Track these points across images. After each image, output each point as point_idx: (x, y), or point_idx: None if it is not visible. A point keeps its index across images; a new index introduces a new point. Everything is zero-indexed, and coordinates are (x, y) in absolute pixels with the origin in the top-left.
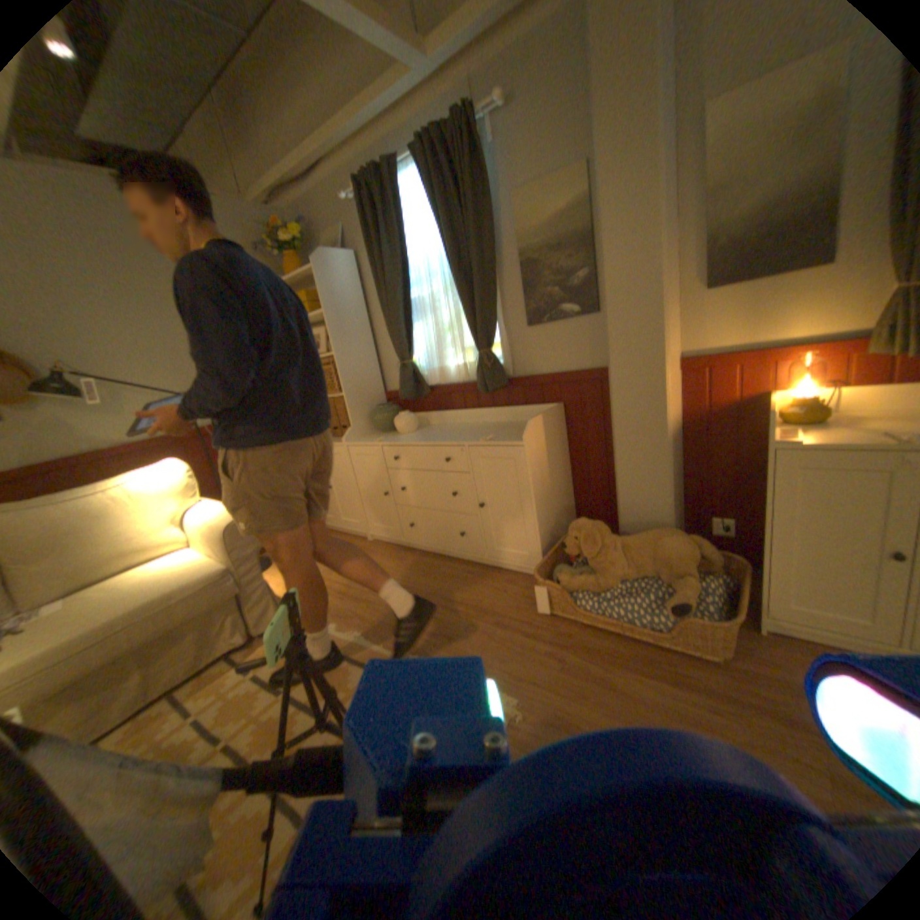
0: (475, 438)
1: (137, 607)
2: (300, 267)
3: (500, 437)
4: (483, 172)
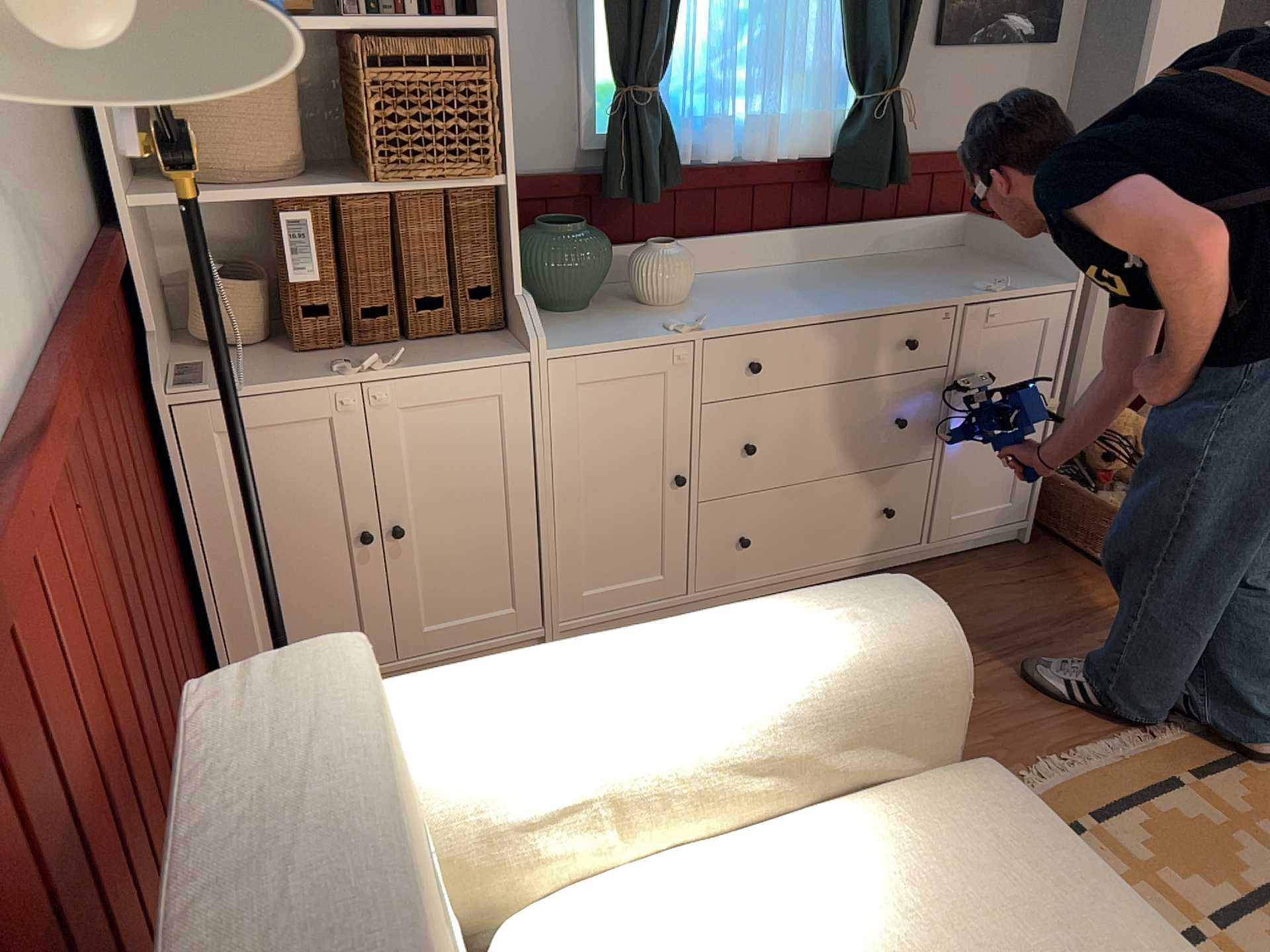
0: (943, 288)
1: None
2: None
3: (992, 281)
4: None
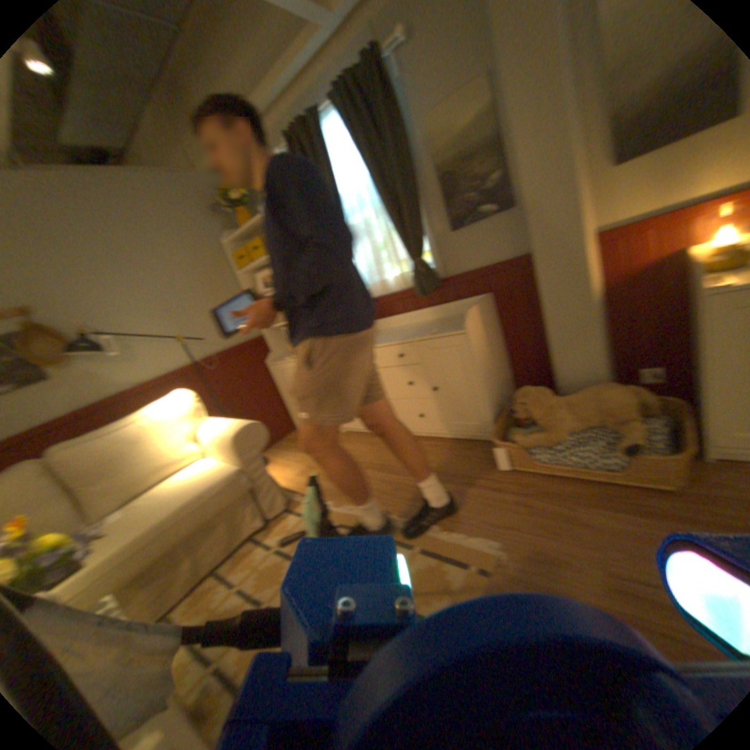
0: (422, 333)
1: (180, 506)
2: (253, 218)
3: (443, 329)
4: (396, 103)
